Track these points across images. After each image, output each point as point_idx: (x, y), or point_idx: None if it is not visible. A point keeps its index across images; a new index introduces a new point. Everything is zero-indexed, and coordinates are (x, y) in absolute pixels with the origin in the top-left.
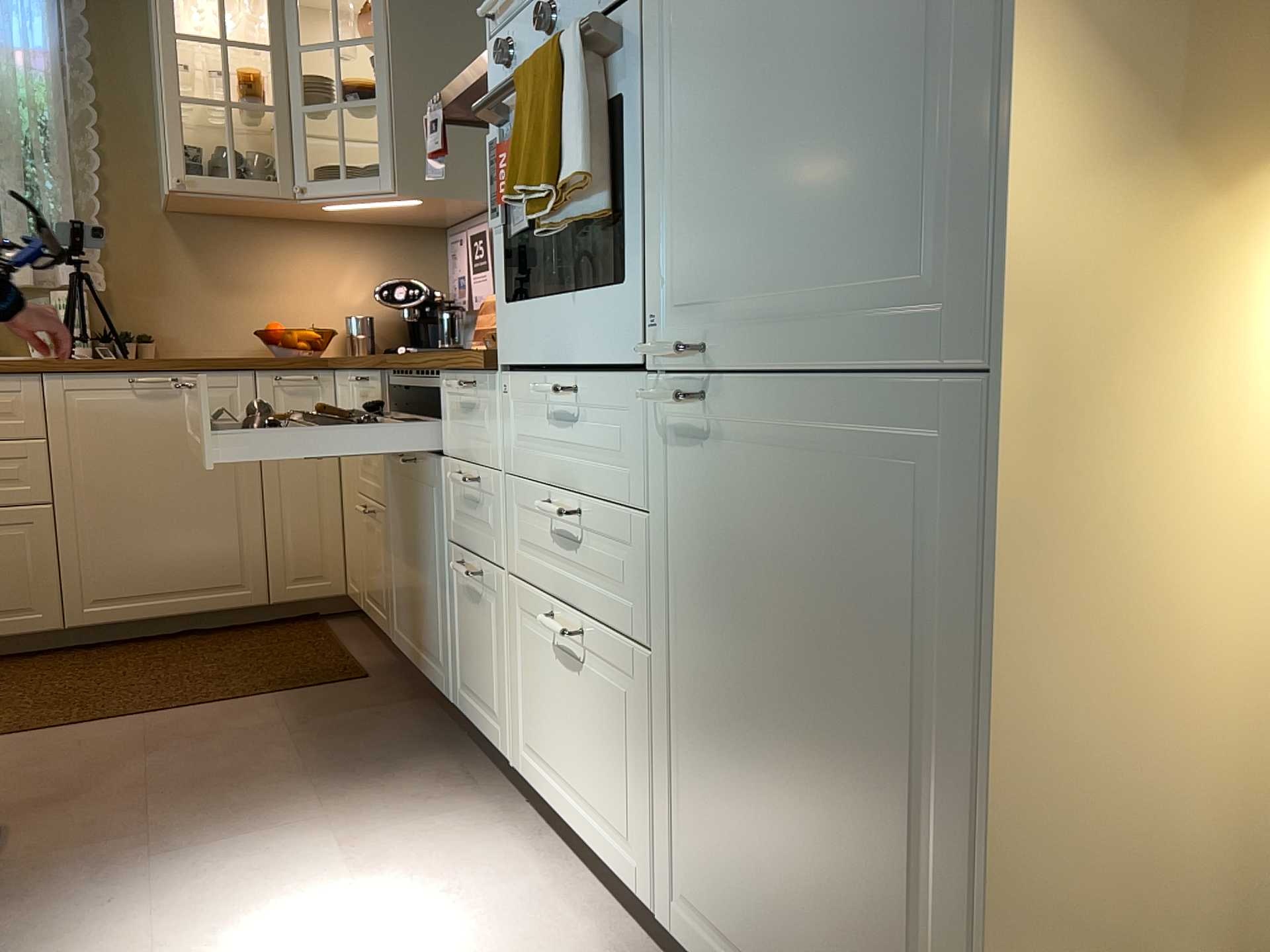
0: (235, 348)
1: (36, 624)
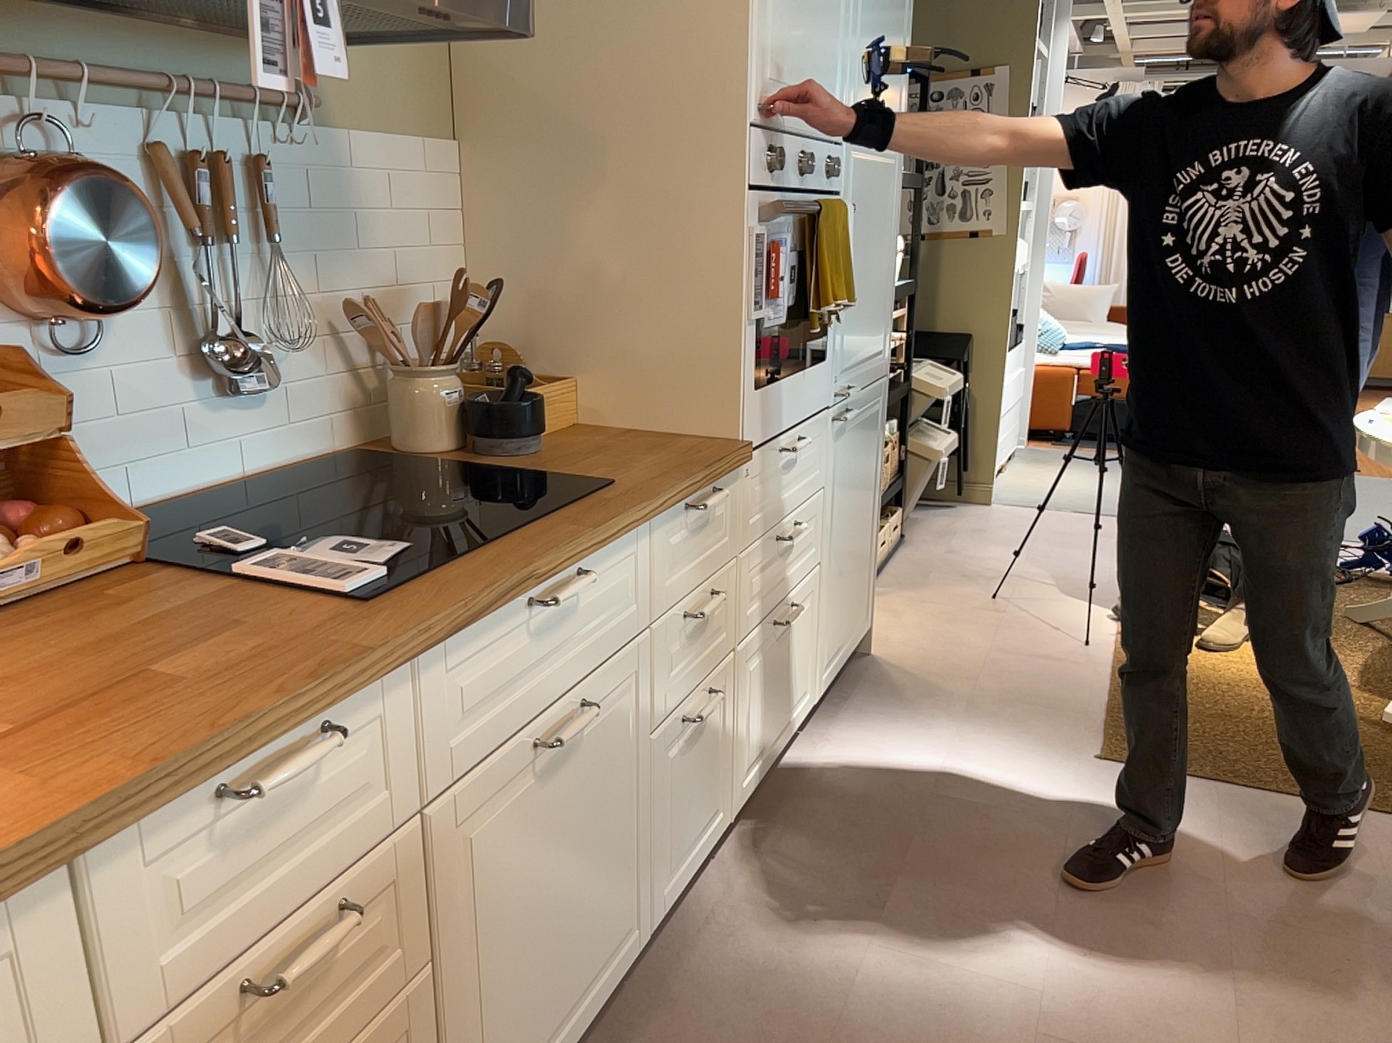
0: None
1: None
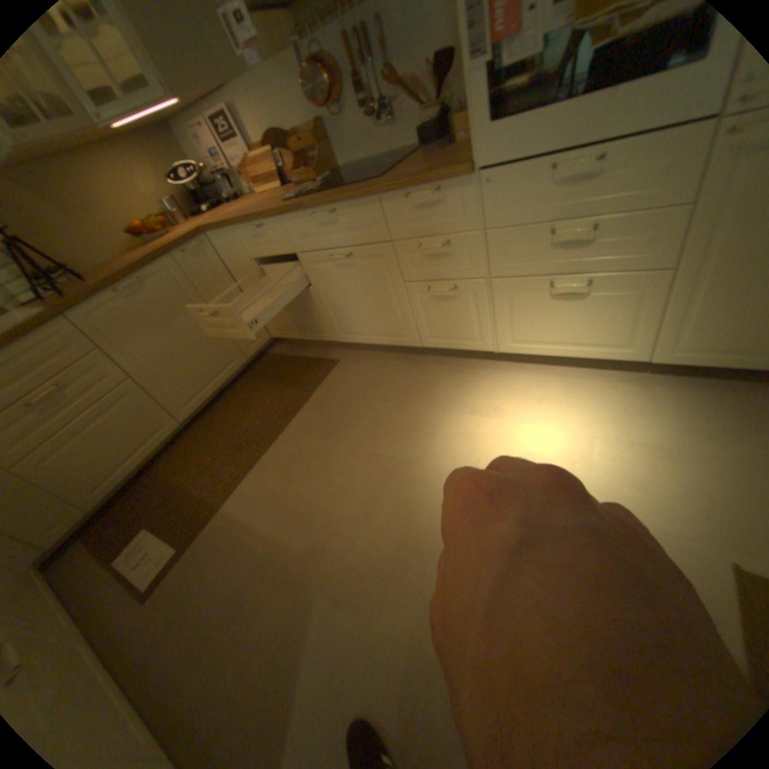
0: (110, 248)
1: (166, 430)
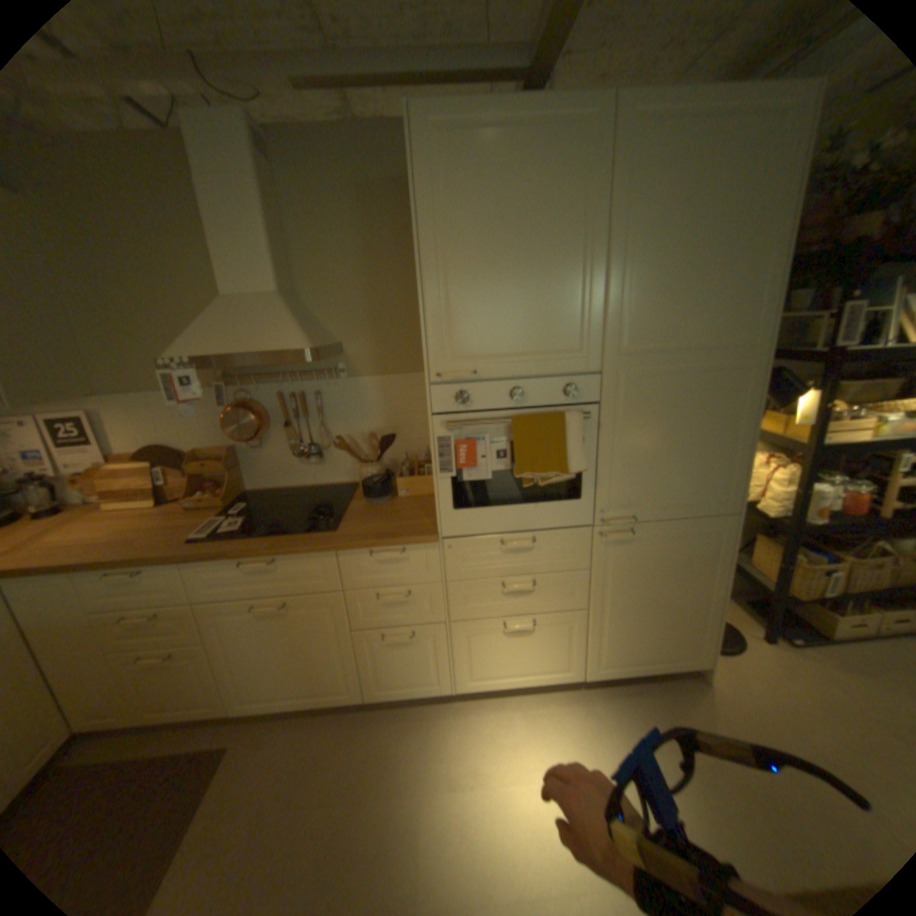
0: None
1: None
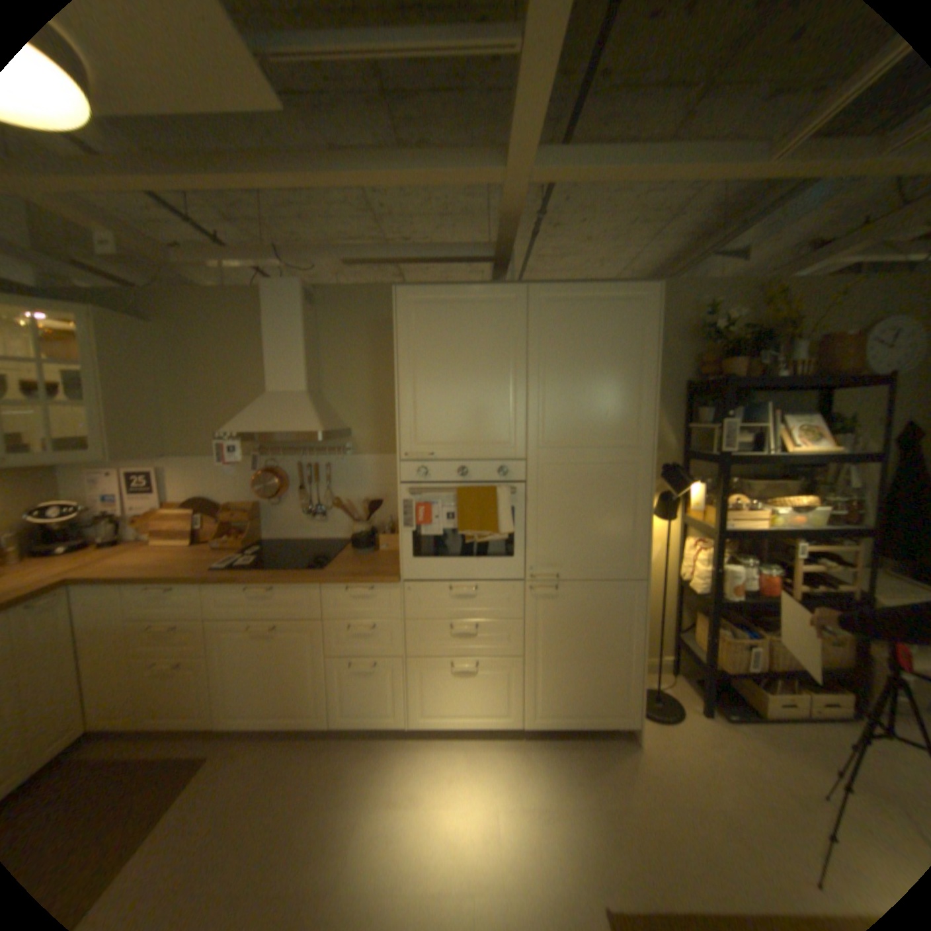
0: None
1: None
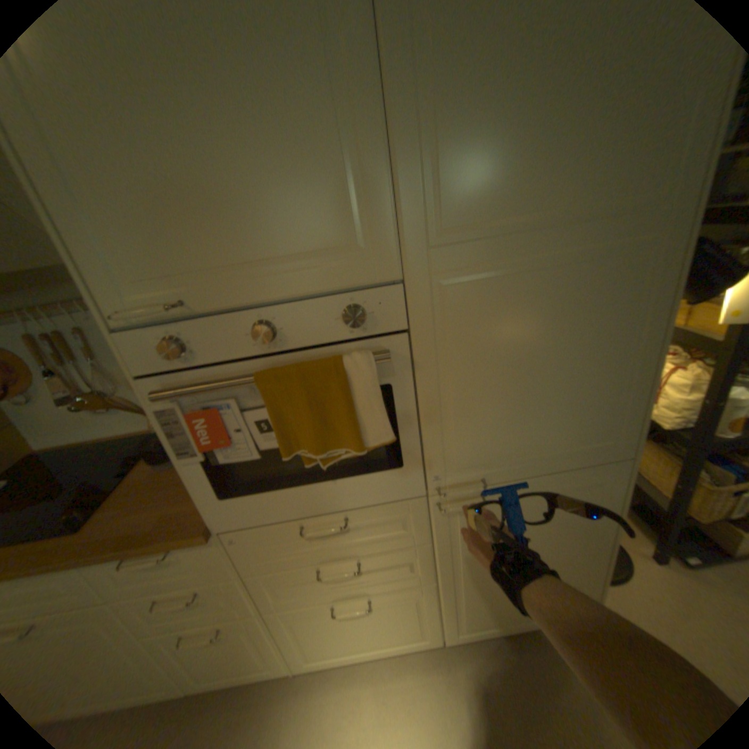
0: None
1: None
